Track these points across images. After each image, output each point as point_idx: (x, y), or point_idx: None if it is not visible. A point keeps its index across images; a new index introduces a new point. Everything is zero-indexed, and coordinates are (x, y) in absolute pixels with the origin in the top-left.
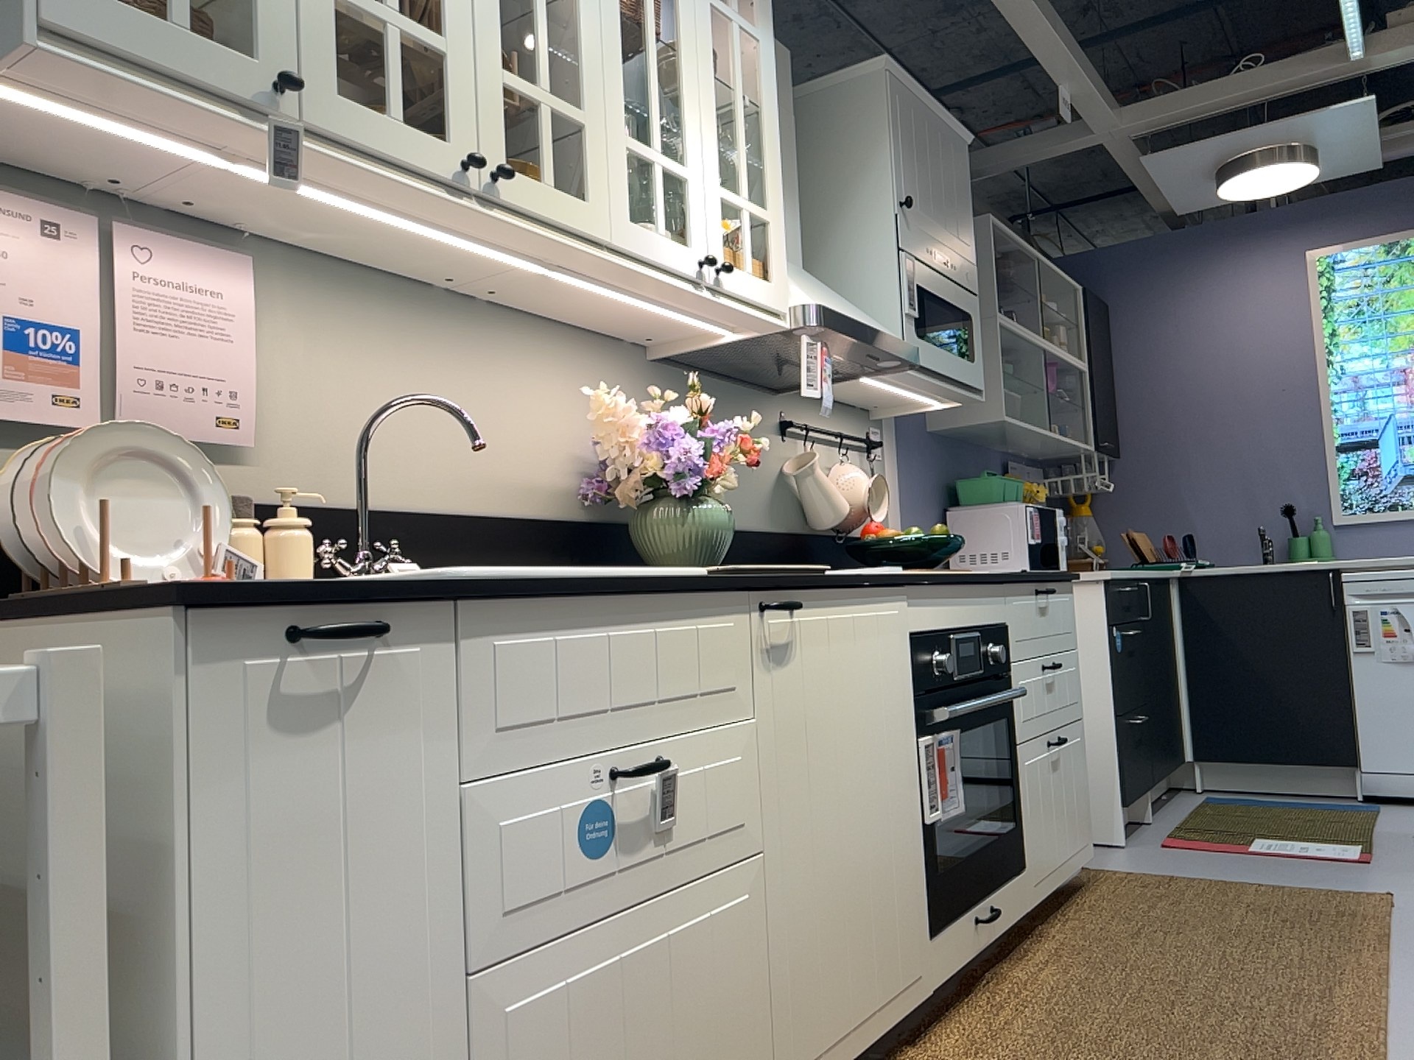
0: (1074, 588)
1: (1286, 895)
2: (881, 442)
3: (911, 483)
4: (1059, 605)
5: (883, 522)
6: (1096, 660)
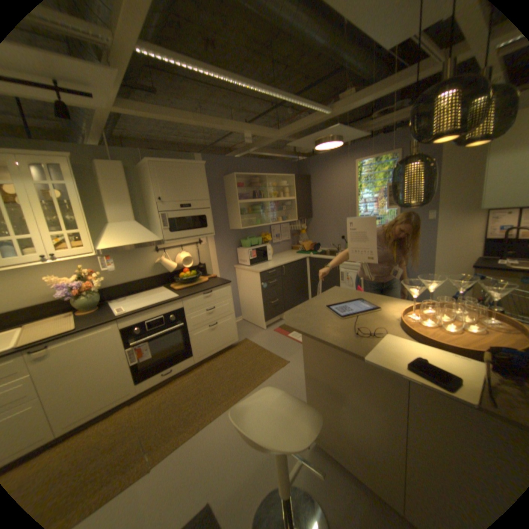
0: (230, 284)
1: (267, 359)
2: (200, 242)
3: (220, 245)
4: (218, 292)
5: (206, 259)
6: (259, 290)
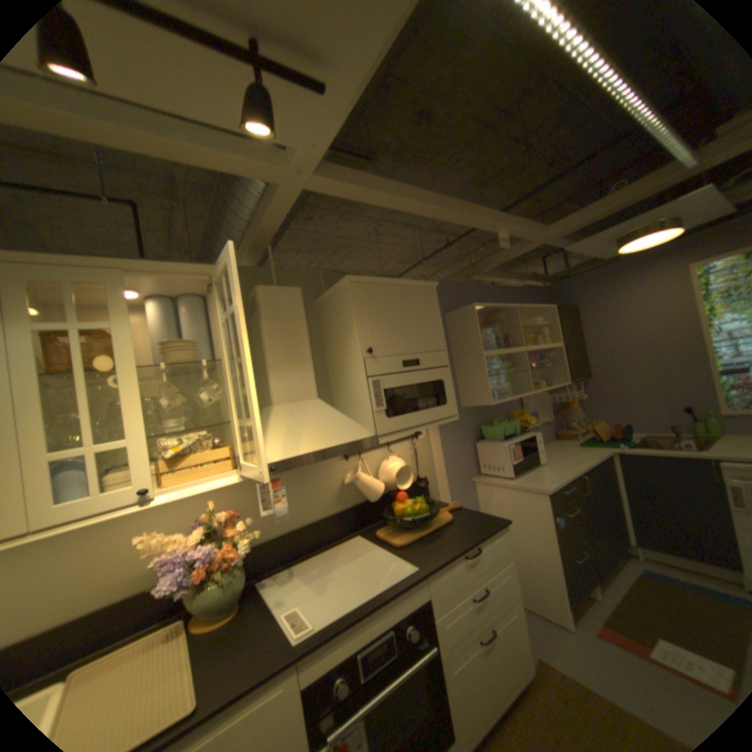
0: (508, 529)
1: None
2: (417, 434)
3: (447, 439)
4: (490, 551)
5: (426, 468)
6: (548, 534)
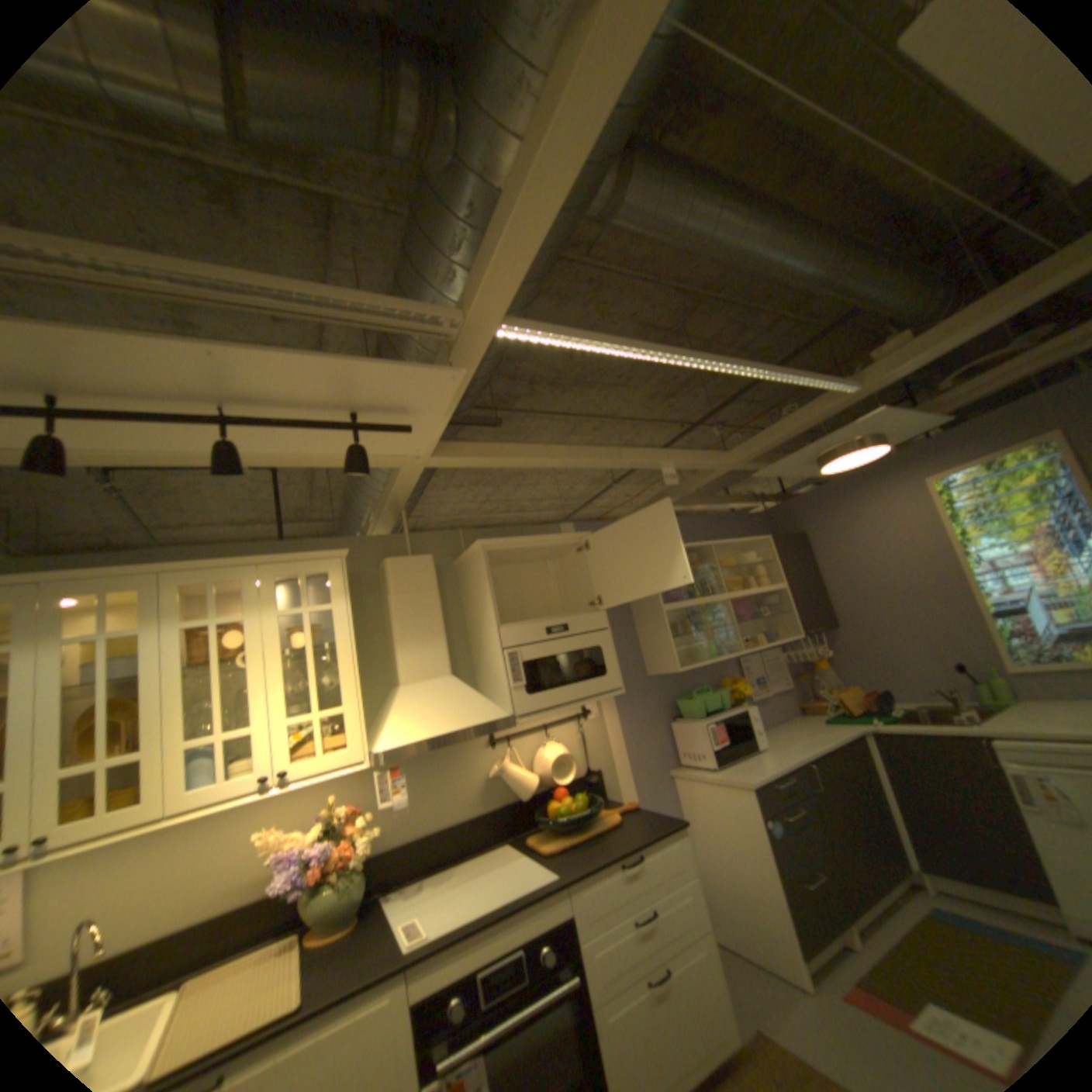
0: (686, 833)
1: None
2: (584, 714)
3: (629, 719)
4: (658, 861)
5: (601, 758)
6: (761, 846)
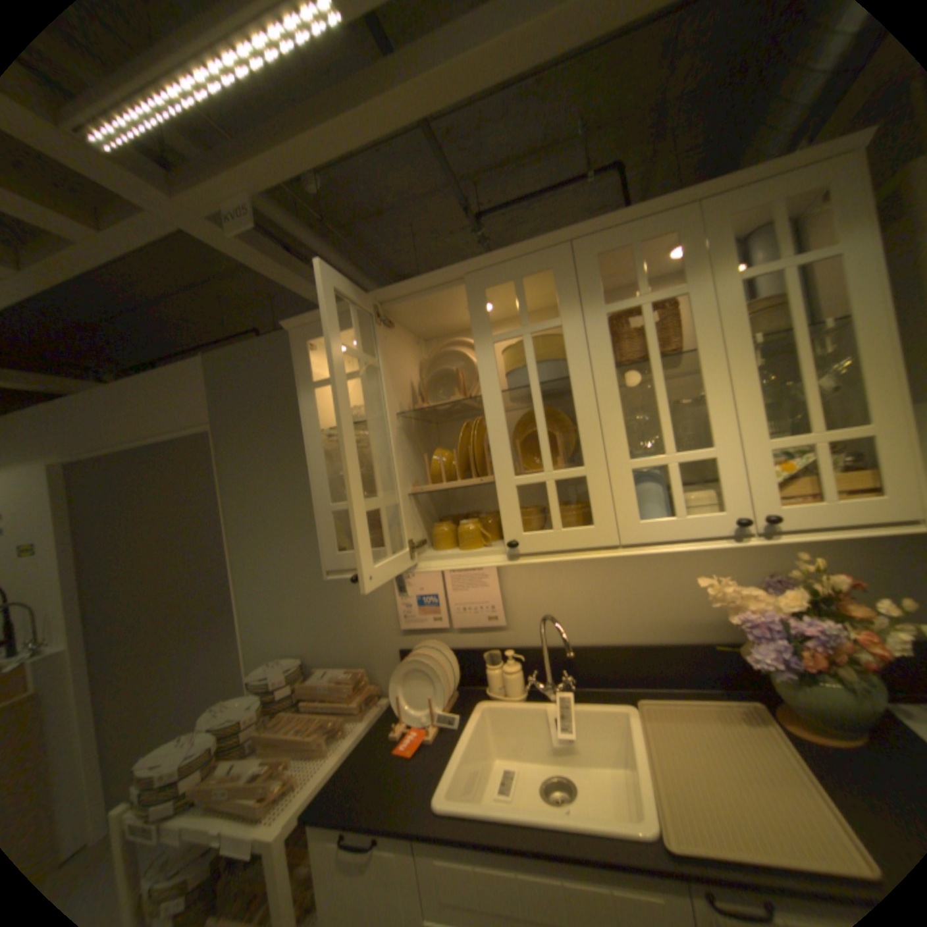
0: None
1: None
2: None
3: None
4: None
5: None
6: None
